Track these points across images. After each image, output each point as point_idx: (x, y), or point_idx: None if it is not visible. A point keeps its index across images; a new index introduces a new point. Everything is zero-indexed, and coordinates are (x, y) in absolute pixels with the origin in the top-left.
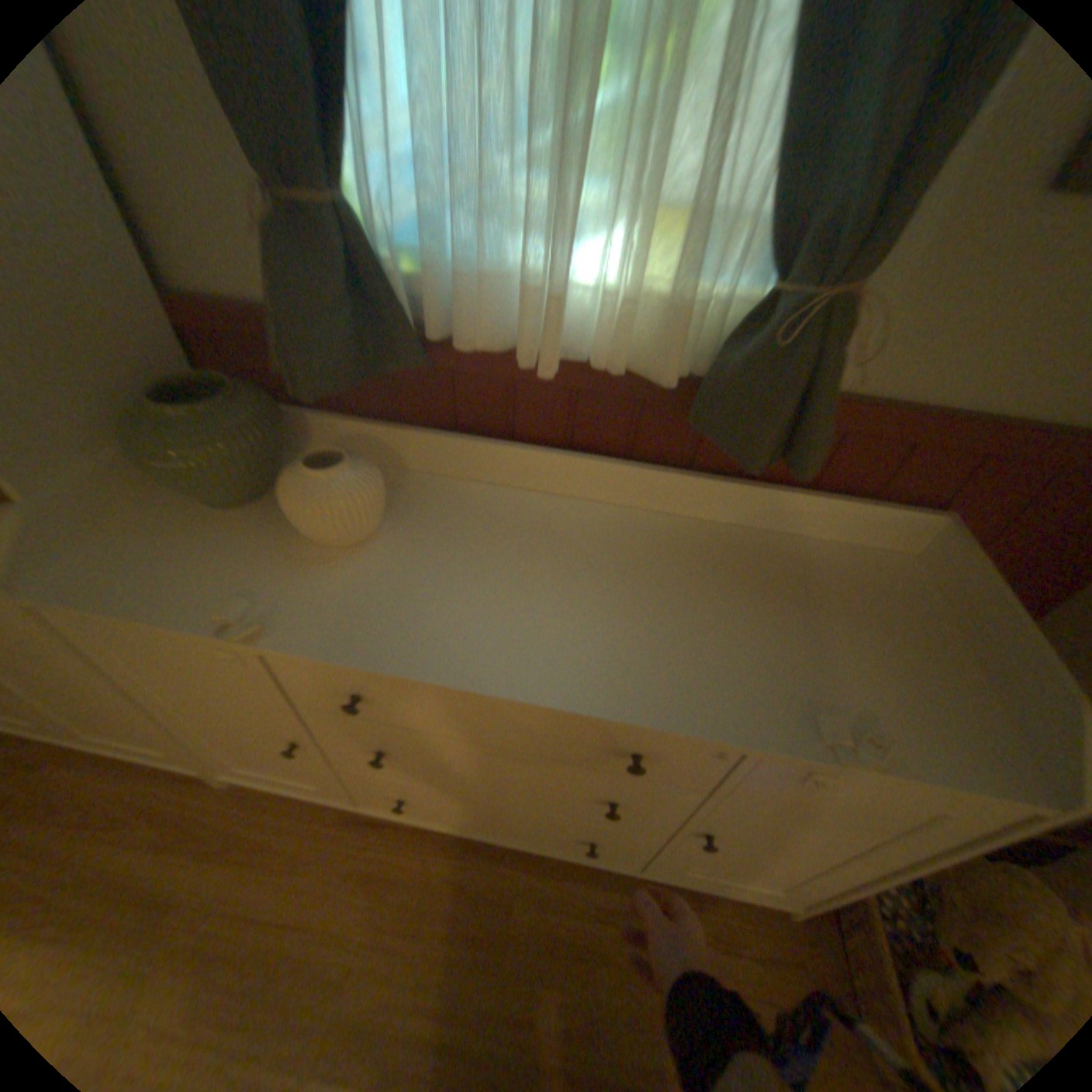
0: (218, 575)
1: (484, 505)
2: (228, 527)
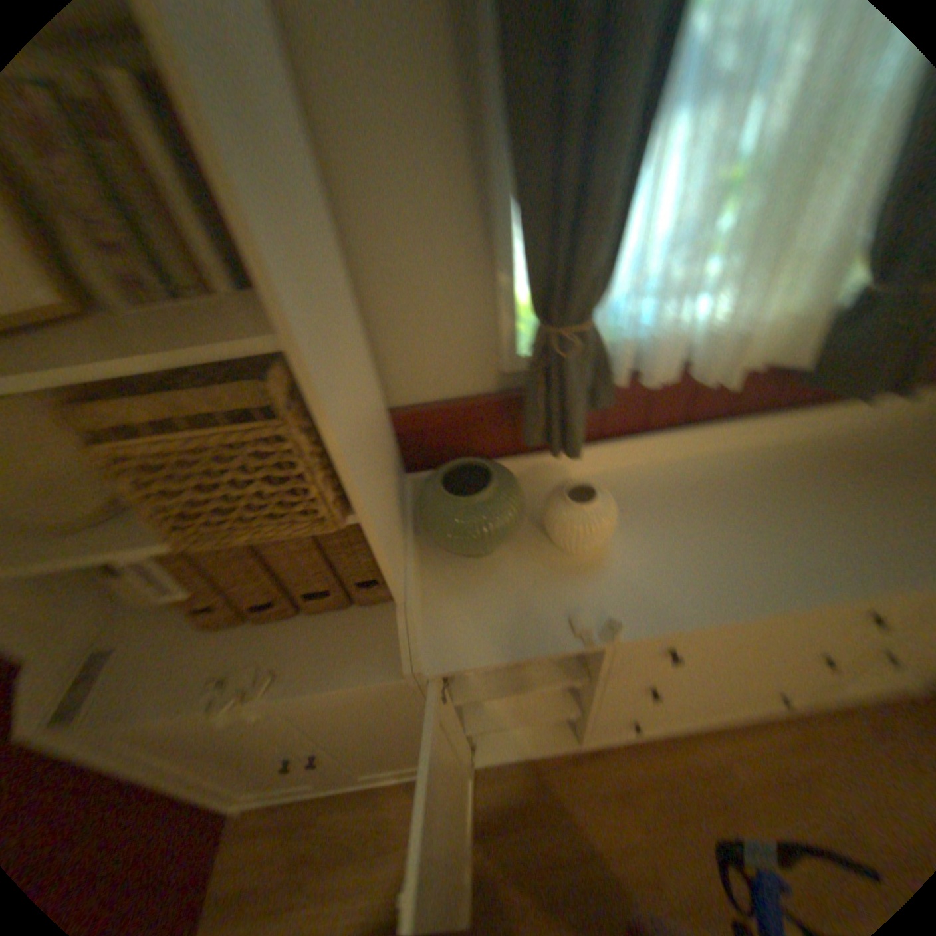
0: (537, 601)
1: (645, 483)
2: (502, 565)
